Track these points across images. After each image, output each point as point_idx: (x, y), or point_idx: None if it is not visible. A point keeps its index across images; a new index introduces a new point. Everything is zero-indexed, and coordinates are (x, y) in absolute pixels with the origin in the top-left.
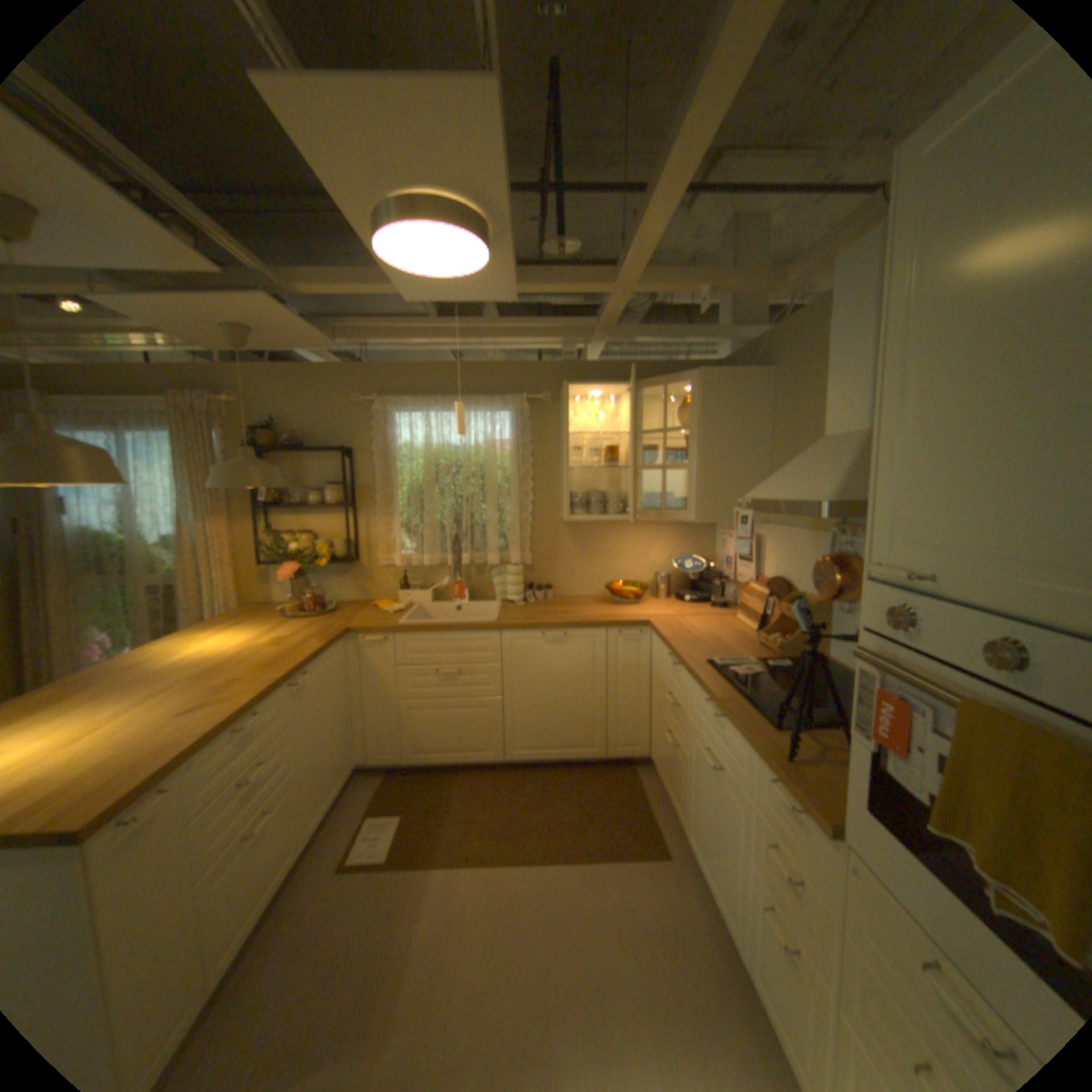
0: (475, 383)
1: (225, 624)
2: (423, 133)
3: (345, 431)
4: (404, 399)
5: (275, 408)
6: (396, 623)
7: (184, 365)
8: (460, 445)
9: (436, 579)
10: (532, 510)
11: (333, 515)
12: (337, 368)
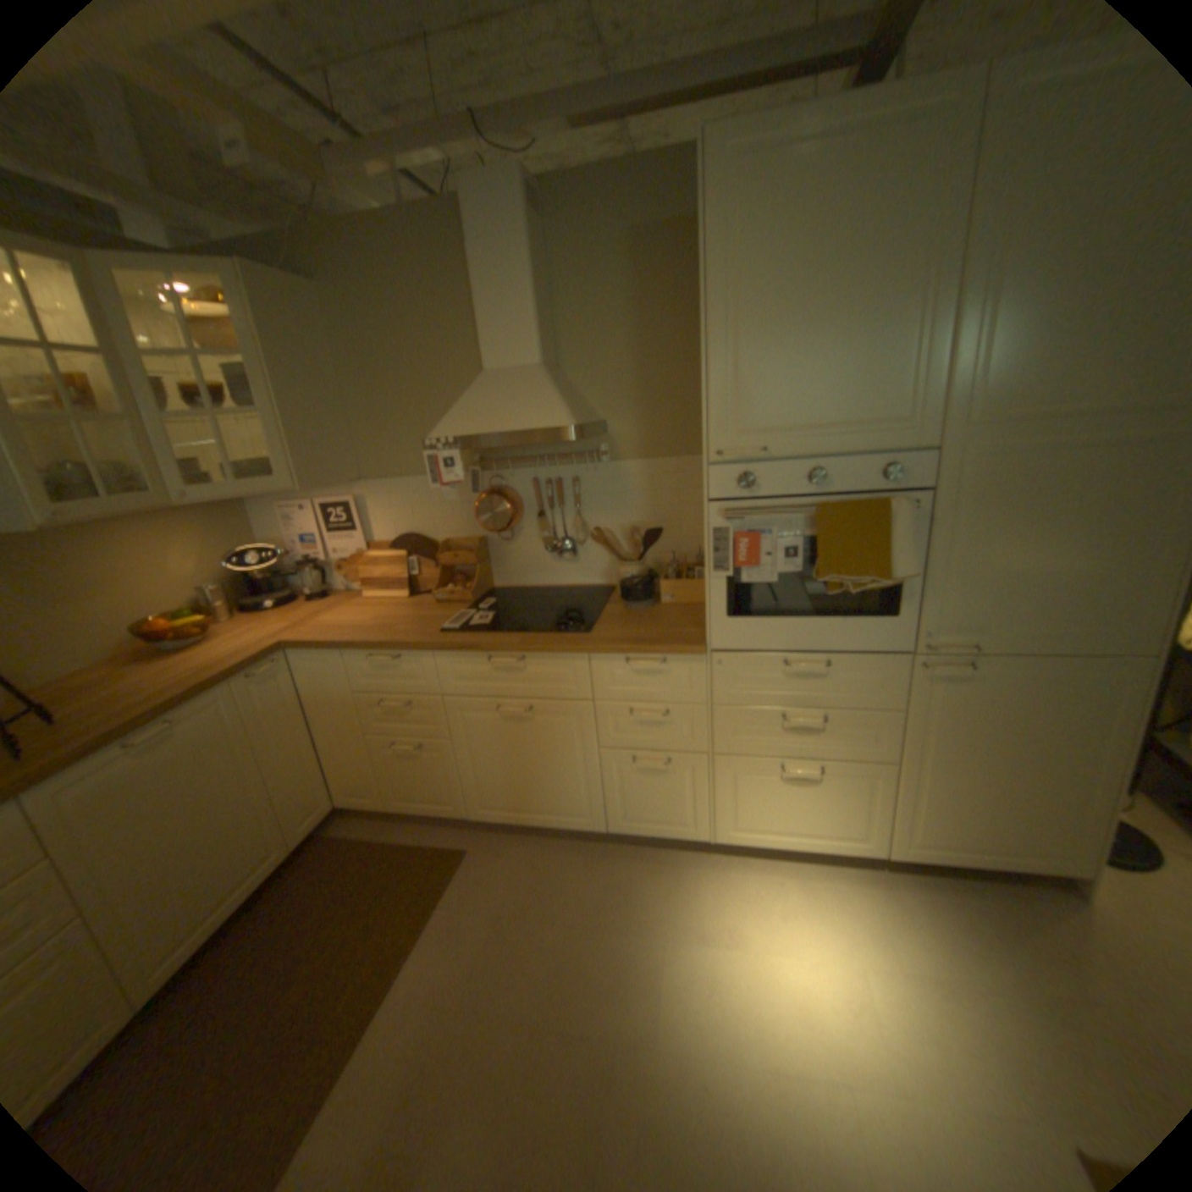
0: None
1: None
2: None
3: None
4: None
5: None
6: None
7: None
8: None
9: None
10: None
11: None
12: None
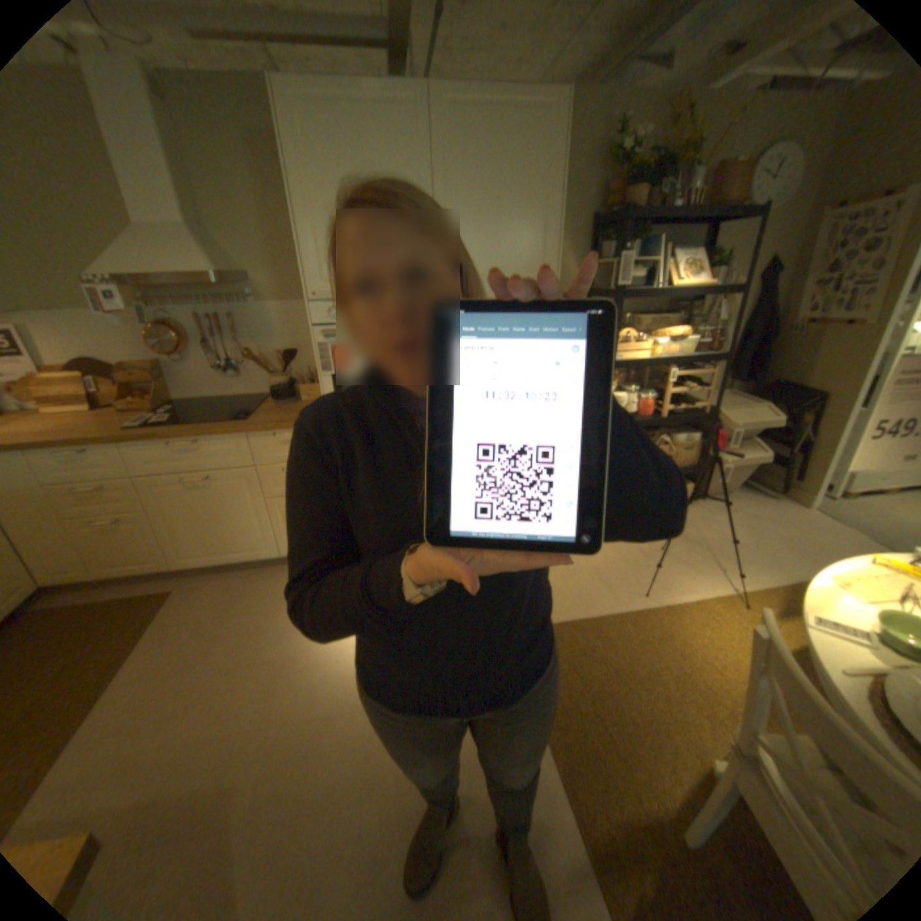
0: None
1: None
2: None
3: None
4: None
5: None
6: None
7: None
8: None
9: None
10: None
11: None
12: None
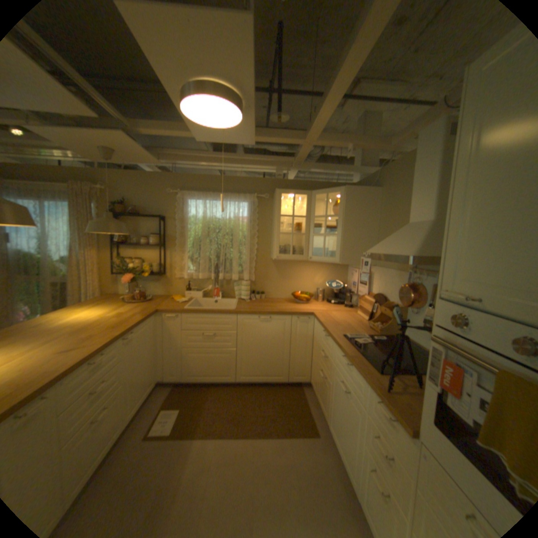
0: (231, 186)
1: (92, 304)
2: (211, 44)
3: (162, 207)
4: (194, 192)
5: (126, 193)
6: (183, 308)
7: (79, 167)
8: (221, 217)
9: (205, 285)
10: (256, 253)
11: (153, 250)
12: (160, 174)
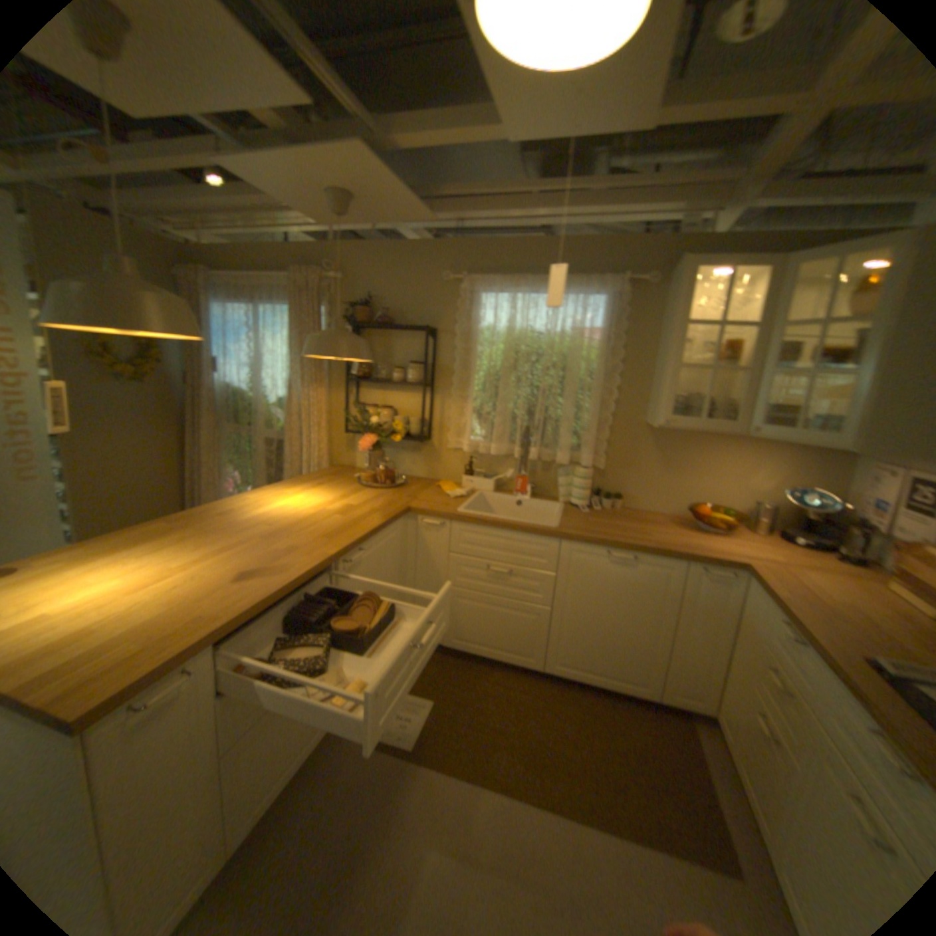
0: (570, 260)
1: (310, 482)
2: None
3: (430, 310)
4: (491, 277)
5: (372, 285)
6: (453, 510)
7: (303, 243)
8: (543, 330)
9: (499, 468)
10: (613, 409)
11: (411, 393)
12: (430, 244)
